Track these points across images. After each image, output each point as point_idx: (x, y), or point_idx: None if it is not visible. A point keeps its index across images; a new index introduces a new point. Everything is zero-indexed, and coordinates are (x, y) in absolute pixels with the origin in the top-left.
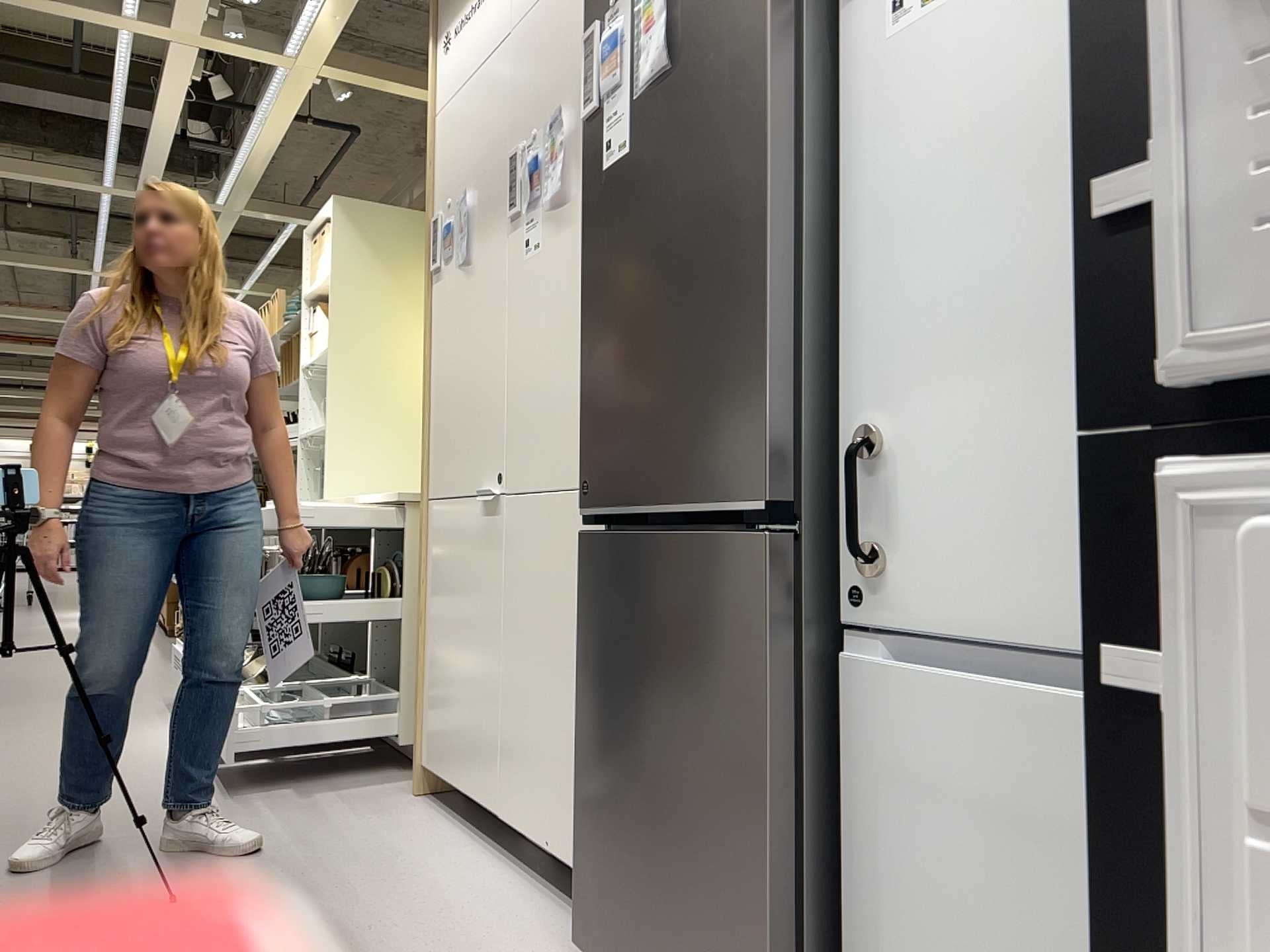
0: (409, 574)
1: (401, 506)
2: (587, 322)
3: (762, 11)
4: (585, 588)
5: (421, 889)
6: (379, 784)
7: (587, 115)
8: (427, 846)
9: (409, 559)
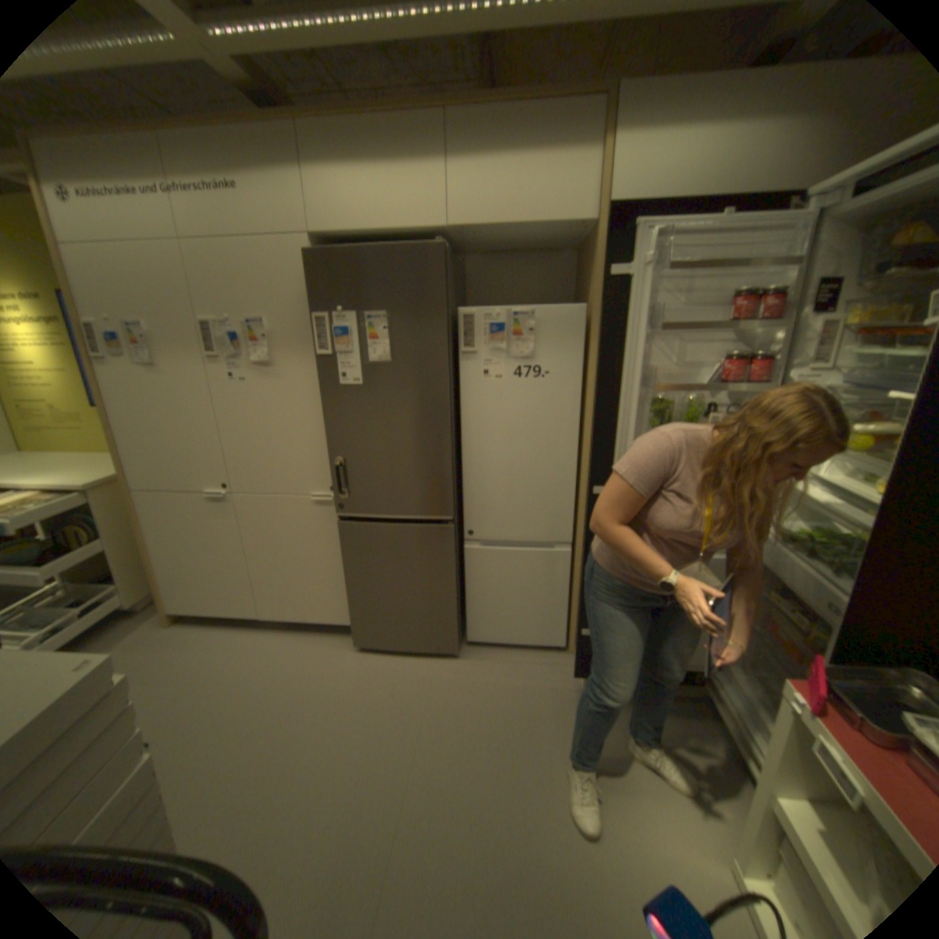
0: (102, 526)
1: (75, 489)
2: (332, 443)
3: (443, 365)
4: (344, 540)
5: (253, 663)
6: (129, 633)
7: (321, 354)
8: (220, 646)
9: (99, 518)
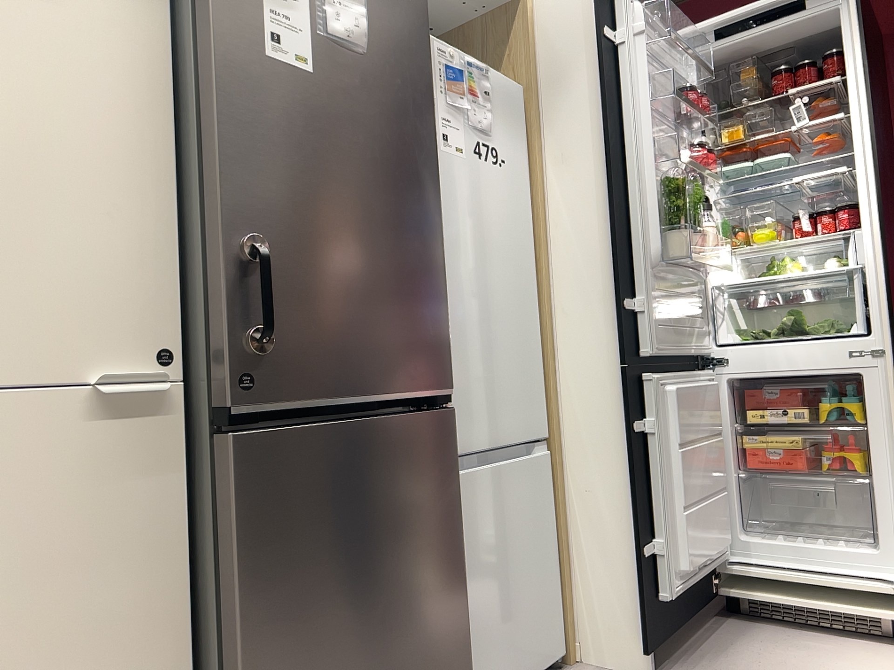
0: None
1: None
2: (233, 196)
3: (429, 89)
4: (246, 494)
5: None
6: None
7: None
8: None
9: None
